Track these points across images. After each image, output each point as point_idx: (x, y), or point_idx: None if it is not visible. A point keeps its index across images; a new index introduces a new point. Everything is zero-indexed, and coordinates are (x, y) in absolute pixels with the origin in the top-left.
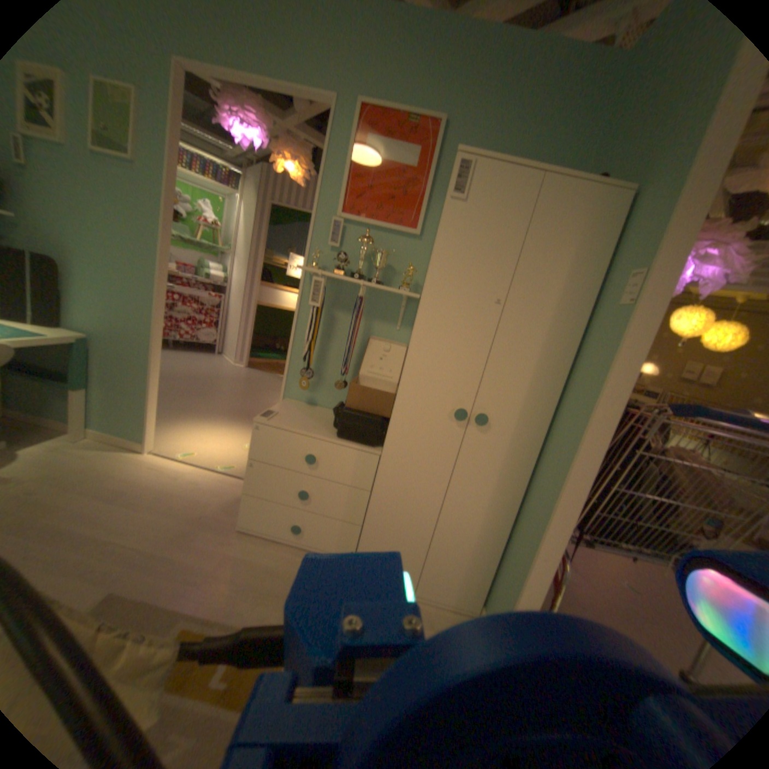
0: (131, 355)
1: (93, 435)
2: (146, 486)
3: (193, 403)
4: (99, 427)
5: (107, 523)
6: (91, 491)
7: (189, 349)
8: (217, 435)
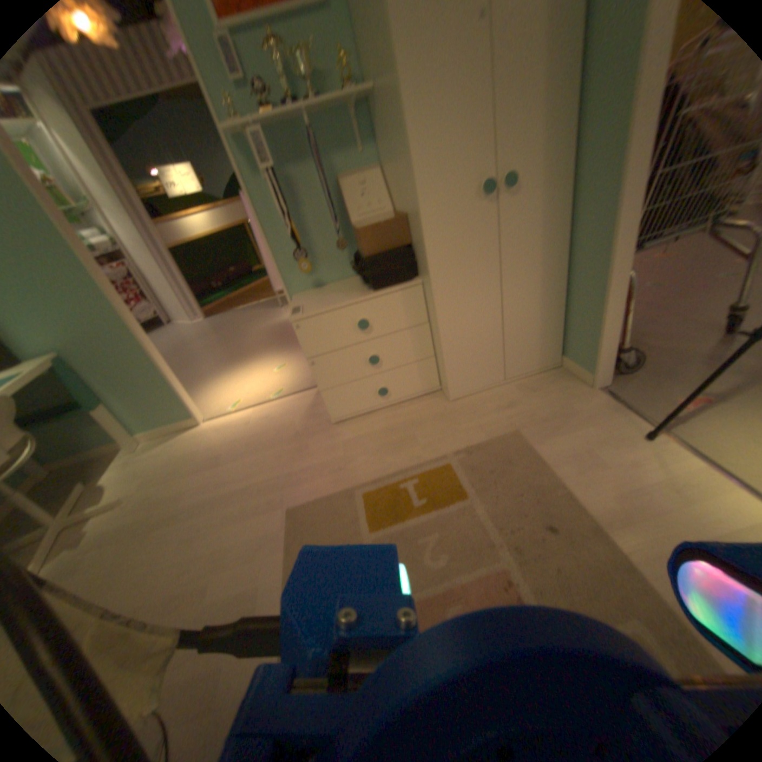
0: (114, 341)
1: (142, 433)
2: (228, 438)
3: (193, 367)
4: (141, 424)
5: (229, 475)
6: (189, 466)
7: None
8: (242, 375)
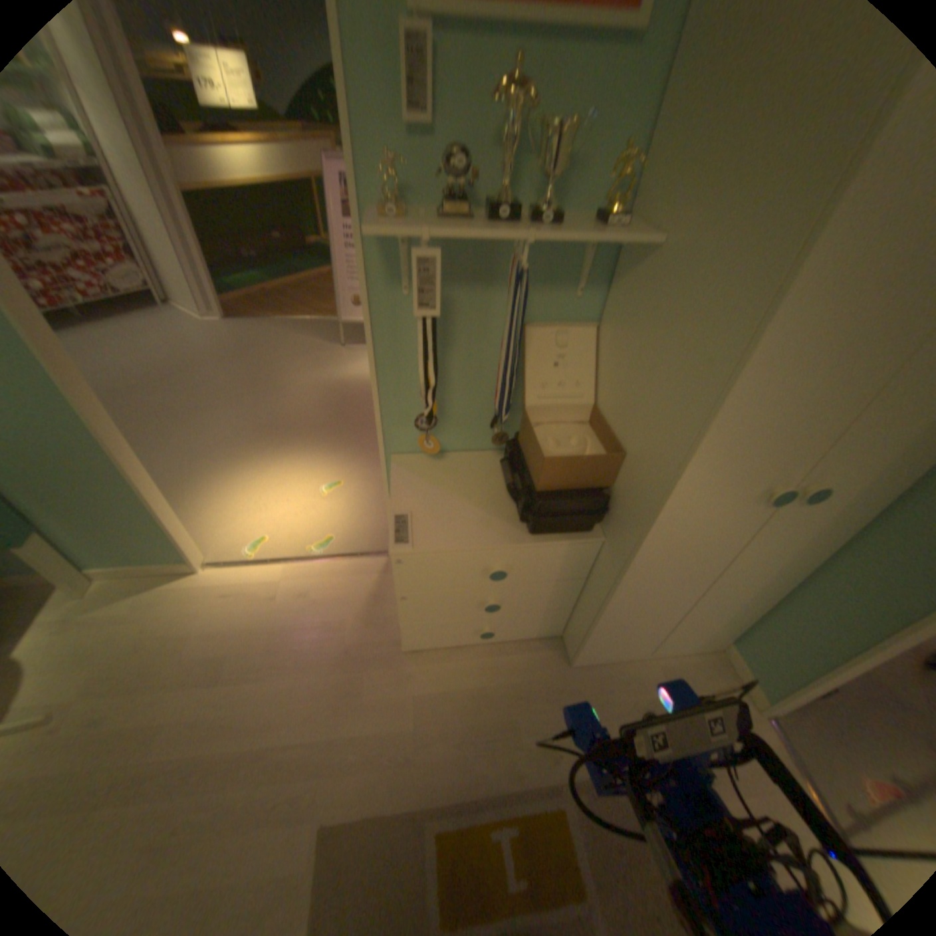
0: (69, 460)
1: (98, 571)
2: (239, 628)
3: (195, 431)
4: (98, 560)
5: (234, 717)
6: (172, 673)
7: (107, 304)
8: (270, 484)
